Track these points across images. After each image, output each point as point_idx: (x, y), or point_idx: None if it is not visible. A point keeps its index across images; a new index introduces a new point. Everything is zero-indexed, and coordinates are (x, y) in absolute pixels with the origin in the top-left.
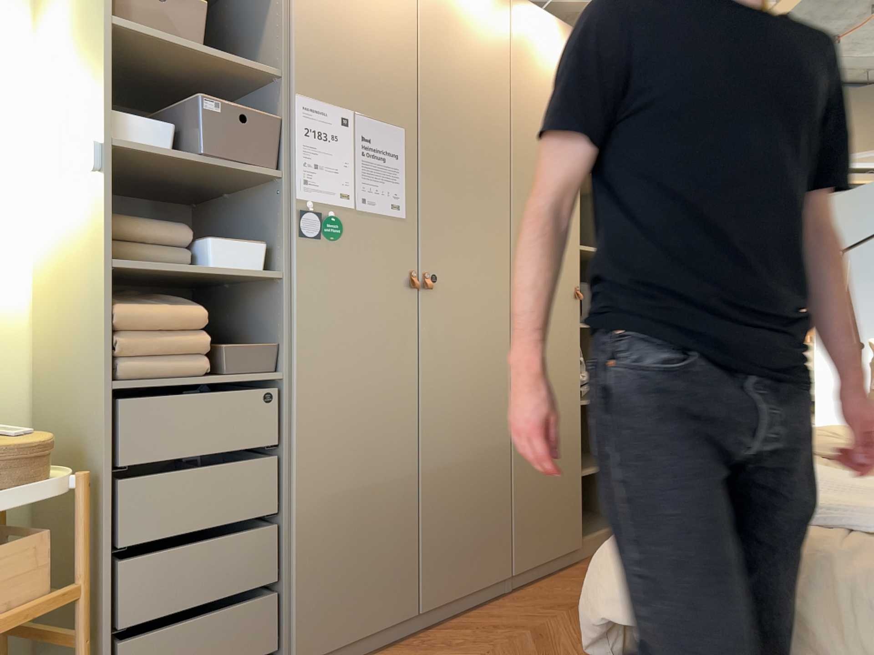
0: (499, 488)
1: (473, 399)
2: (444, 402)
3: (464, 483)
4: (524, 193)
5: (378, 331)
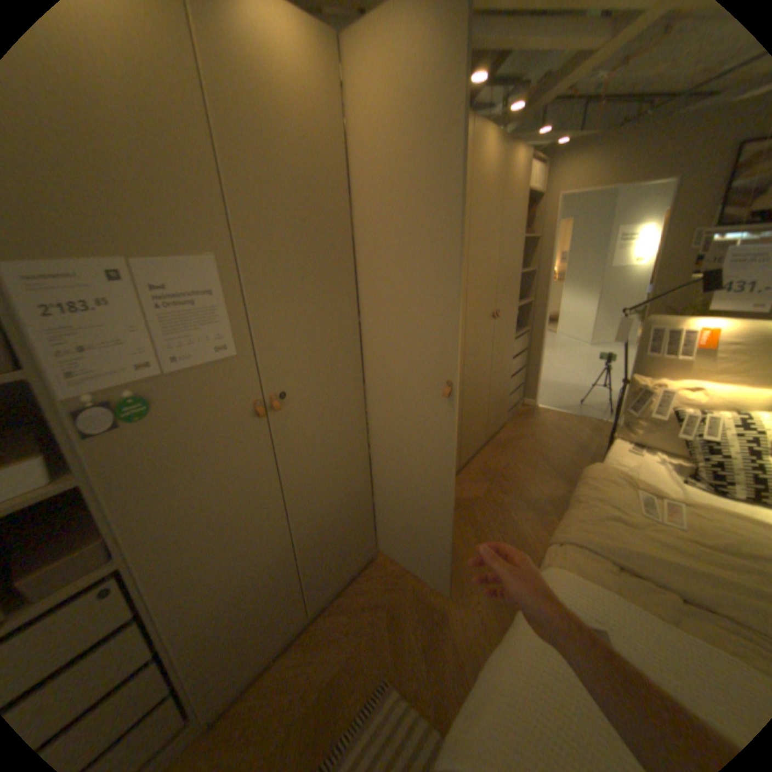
0: (362, 509)
1: (334, 467)
2: (308, 484)
3: (333, 524)
4: (367, 280)
5: (227, 470)
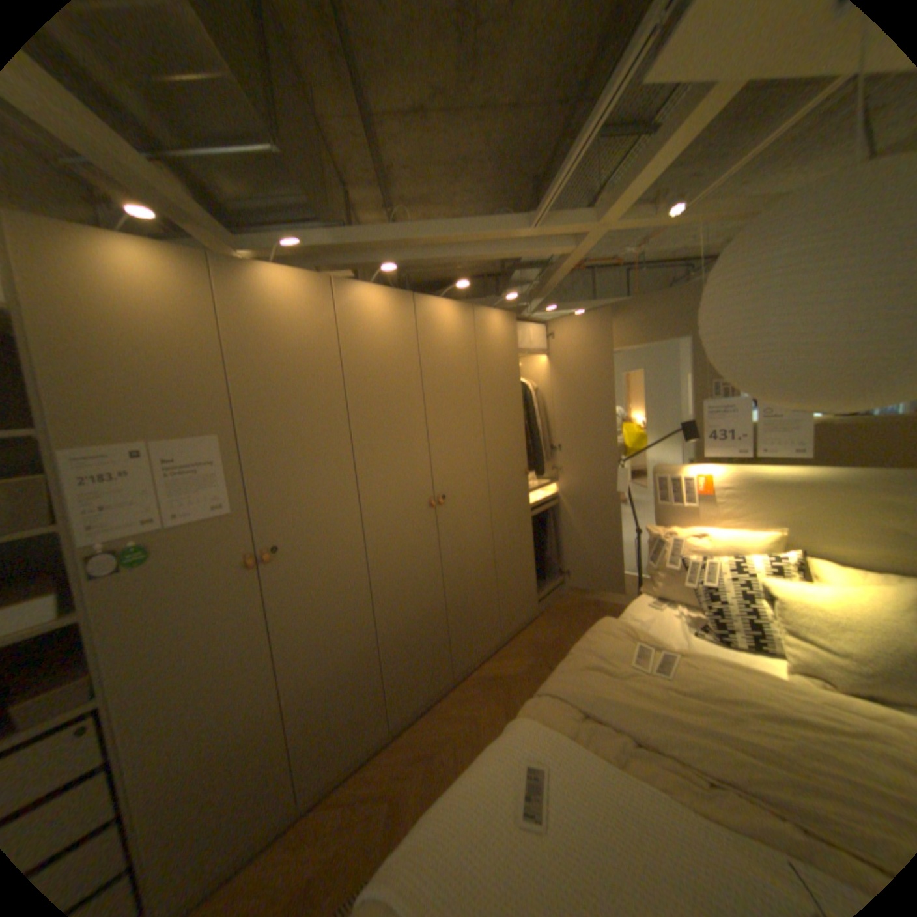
0: (368, 678)
1: (331, 626)
2: (300, 642)
3: (330, 692)
4: (365, 446)
5: (213, 619)
